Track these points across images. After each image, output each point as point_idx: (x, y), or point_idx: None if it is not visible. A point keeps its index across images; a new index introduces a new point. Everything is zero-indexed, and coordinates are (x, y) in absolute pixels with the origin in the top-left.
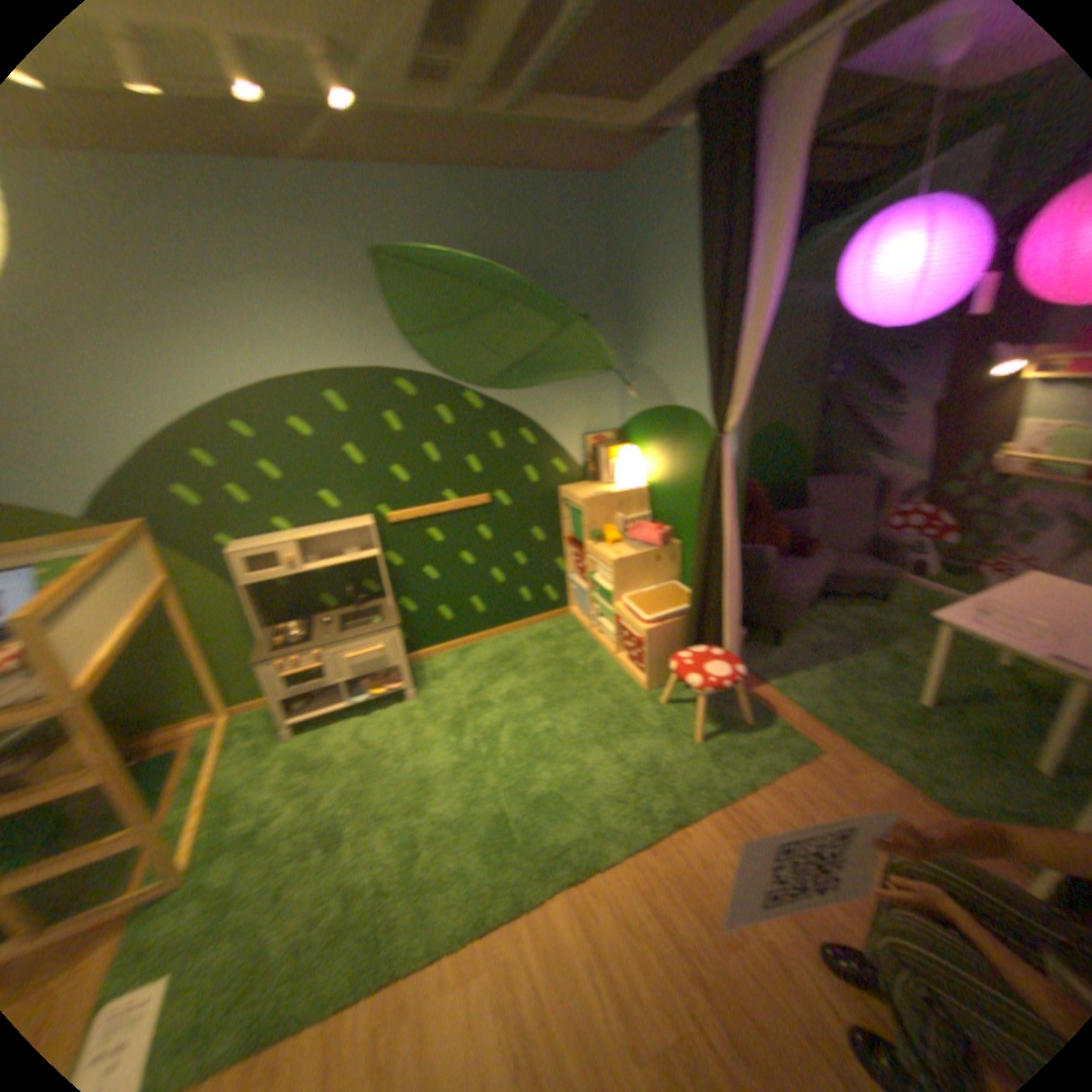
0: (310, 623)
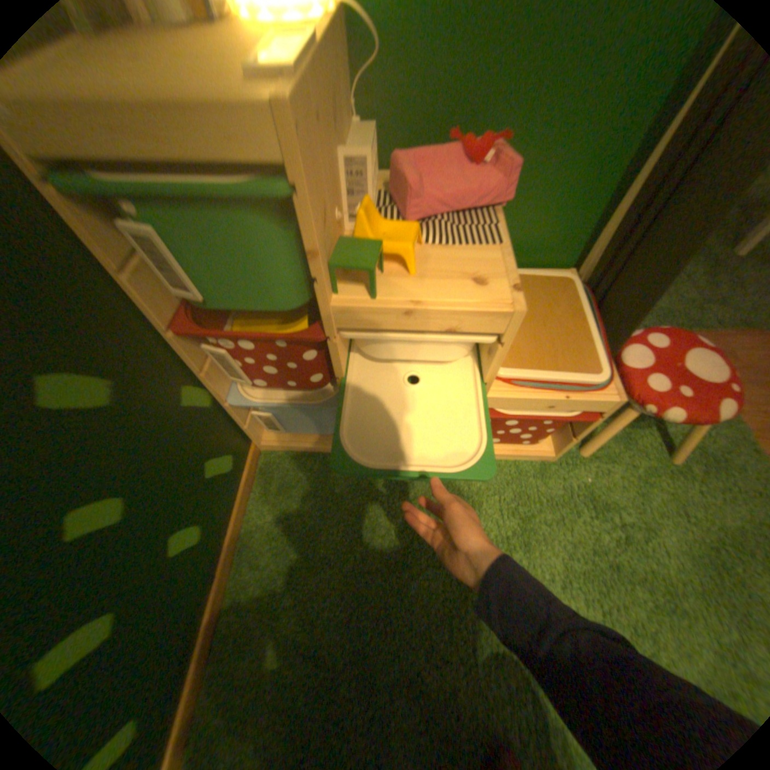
0: None
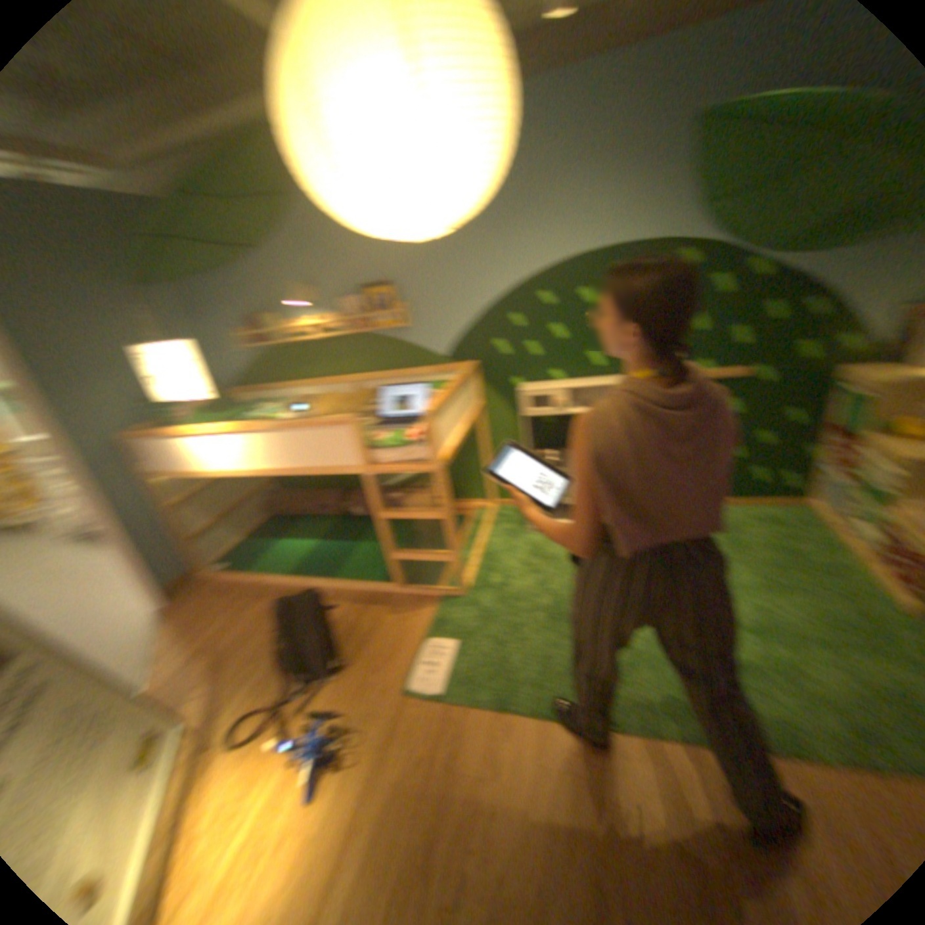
0: (560, 454)
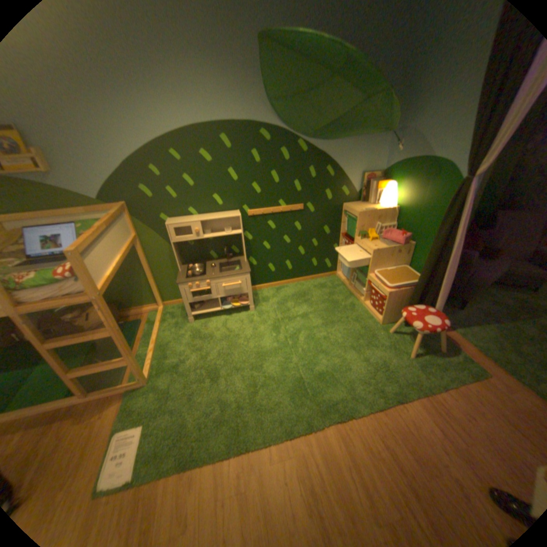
0: (205, 265)
